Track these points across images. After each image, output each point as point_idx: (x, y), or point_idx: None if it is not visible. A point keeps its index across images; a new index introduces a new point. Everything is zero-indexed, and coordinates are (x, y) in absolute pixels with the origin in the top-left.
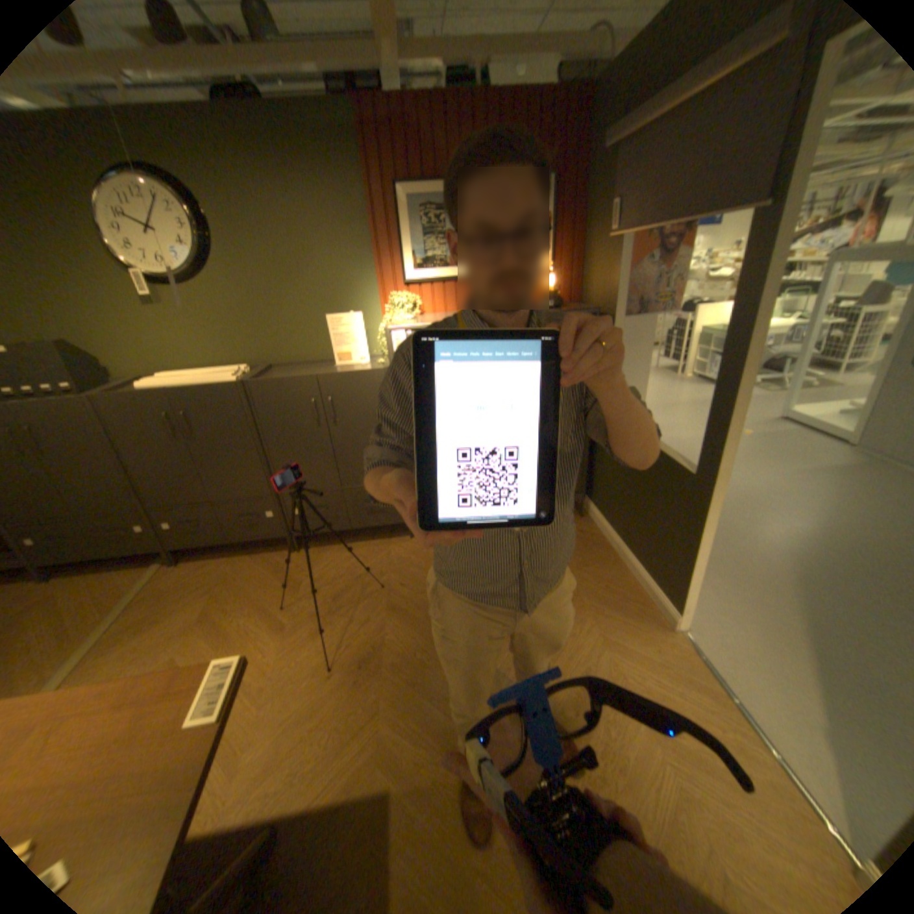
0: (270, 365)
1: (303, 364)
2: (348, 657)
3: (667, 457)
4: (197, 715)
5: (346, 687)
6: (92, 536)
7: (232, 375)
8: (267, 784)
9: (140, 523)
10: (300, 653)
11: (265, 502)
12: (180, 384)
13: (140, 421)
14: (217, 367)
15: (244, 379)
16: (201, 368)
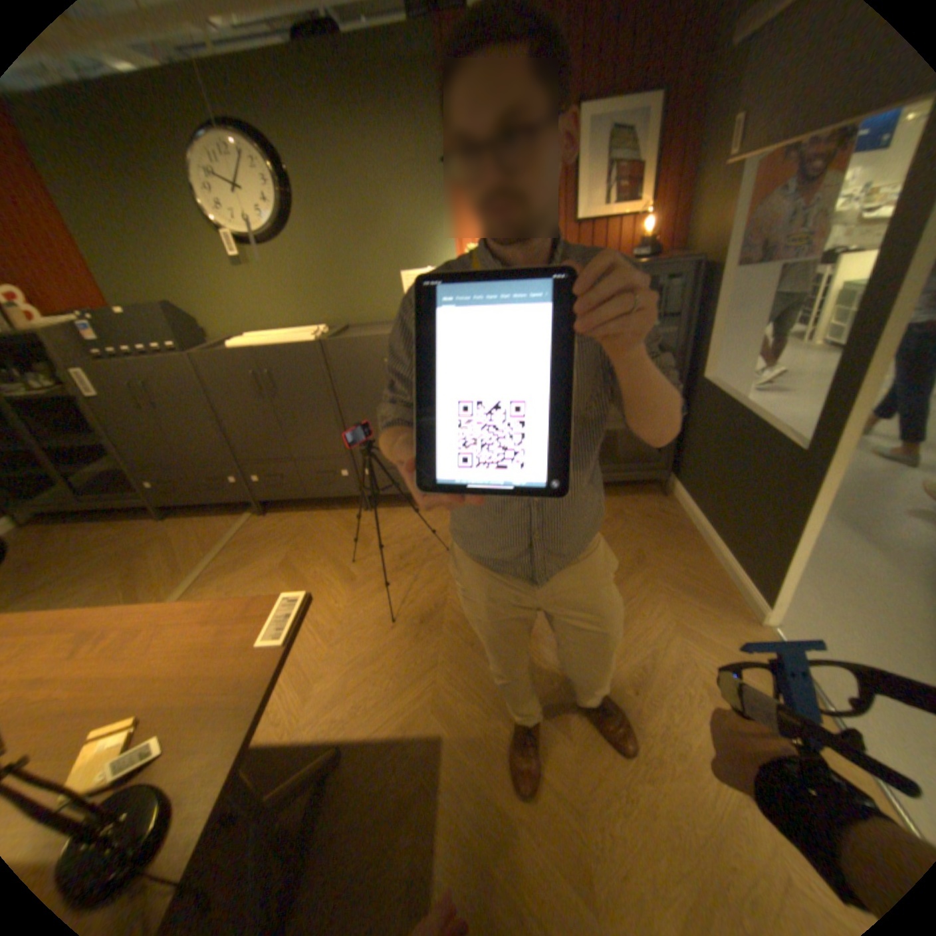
0: (348, 326)
1: (379, 325)
2: (412, 611)
3: (773, 430)
4: (268, 638)
5: (409, 639)
6: (197, 483)
7: (312, 335)
8: (335, 712)
9: (235, 475)
10: (369, 603)
11: (342, 462)
12: (266, 344)
13: (233, 379)
14: (299, 328)
15: (322, 339)
16: (285, 329)
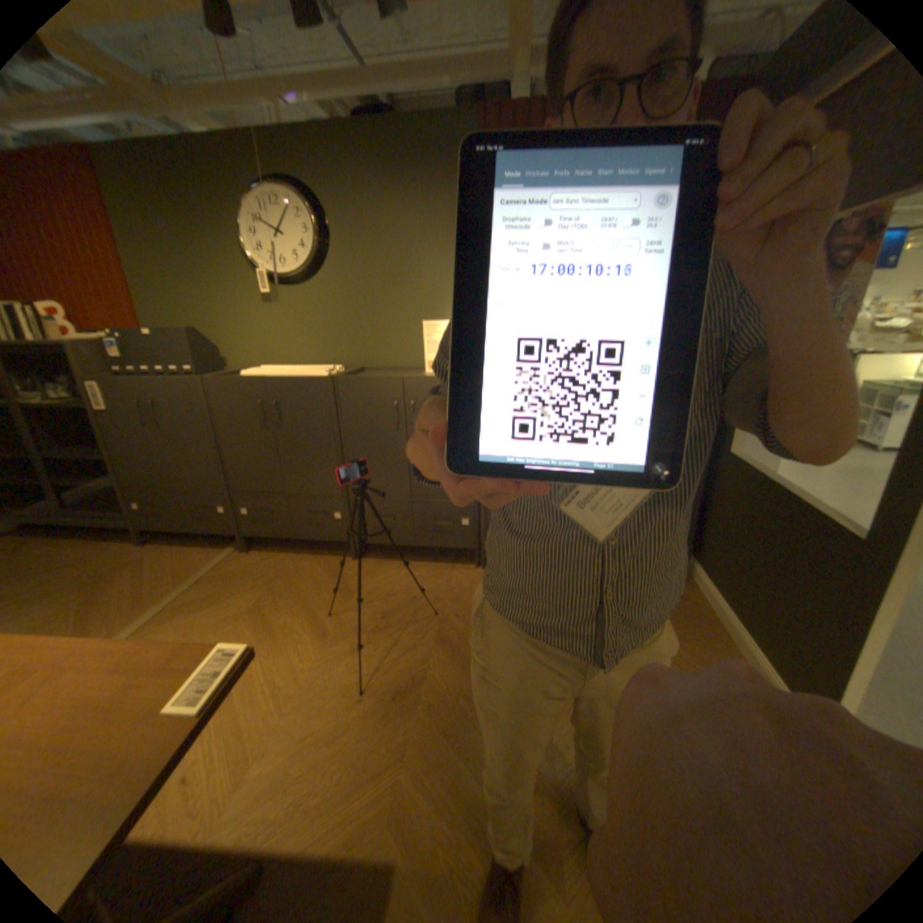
0: (363, 366)
1: (394, 368)
2: (385, 682)
3: (820, 511)
4: (179, 702)
5: (375, 716)
6: (183, 508)
7: (325, 369)
8: (268, 806)
9: (224, 503)
10: (337, 665)
11: (336, 501)
12: (278, 373)
13: (238, 404)
14: (315, 364)
15: (335, 373)
16: (301, 364)
